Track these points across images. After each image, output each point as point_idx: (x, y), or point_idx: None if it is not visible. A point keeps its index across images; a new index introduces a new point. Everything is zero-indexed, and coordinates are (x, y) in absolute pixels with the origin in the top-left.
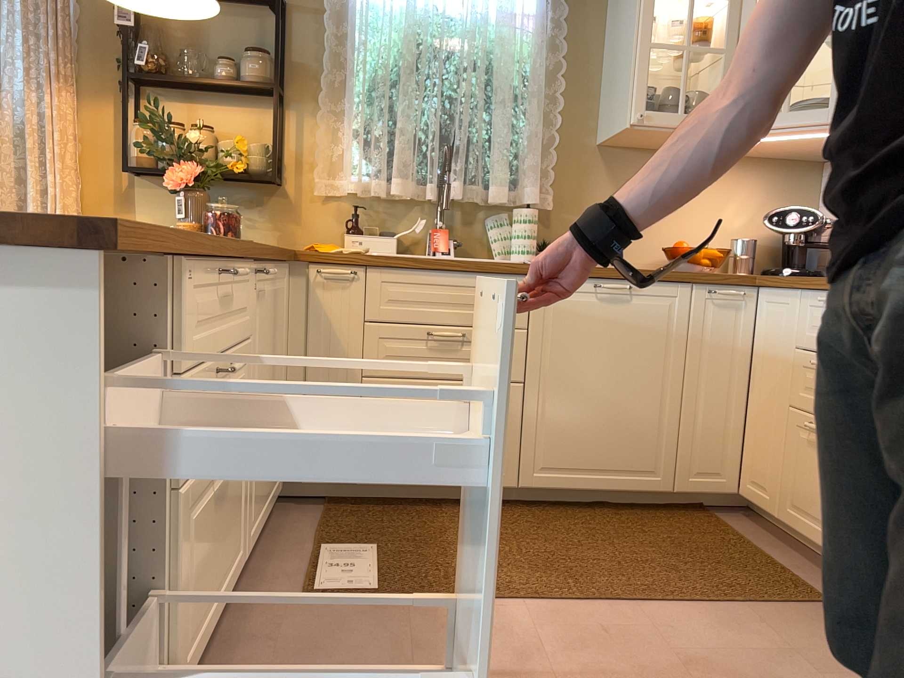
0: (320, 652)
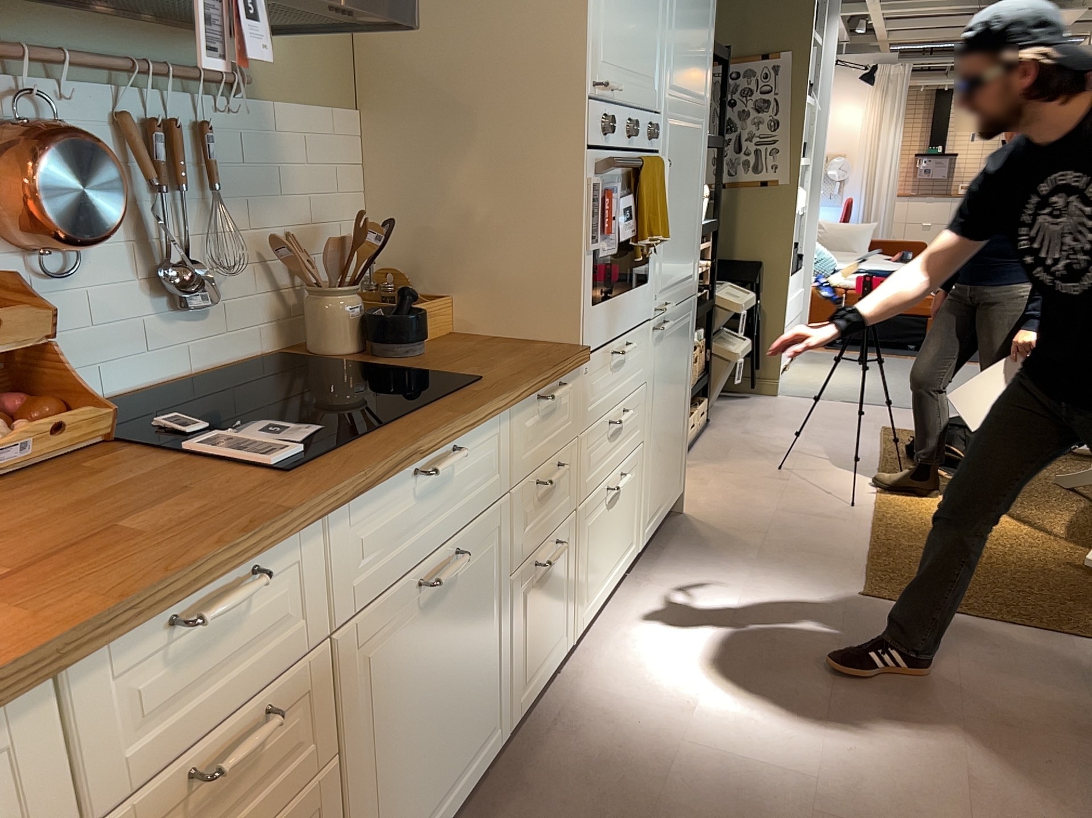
0: None
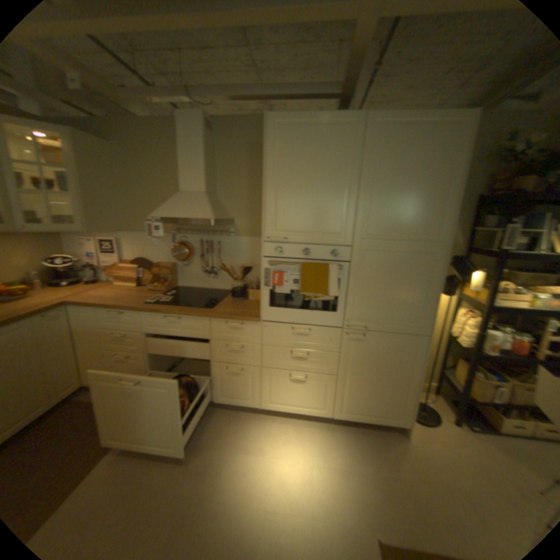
0: None
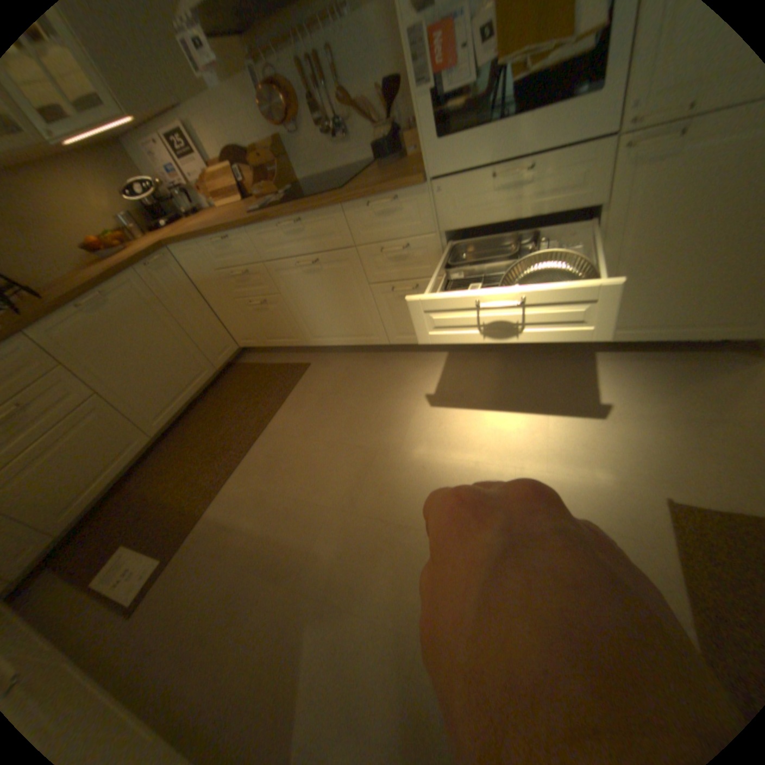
0: (180, 615)
